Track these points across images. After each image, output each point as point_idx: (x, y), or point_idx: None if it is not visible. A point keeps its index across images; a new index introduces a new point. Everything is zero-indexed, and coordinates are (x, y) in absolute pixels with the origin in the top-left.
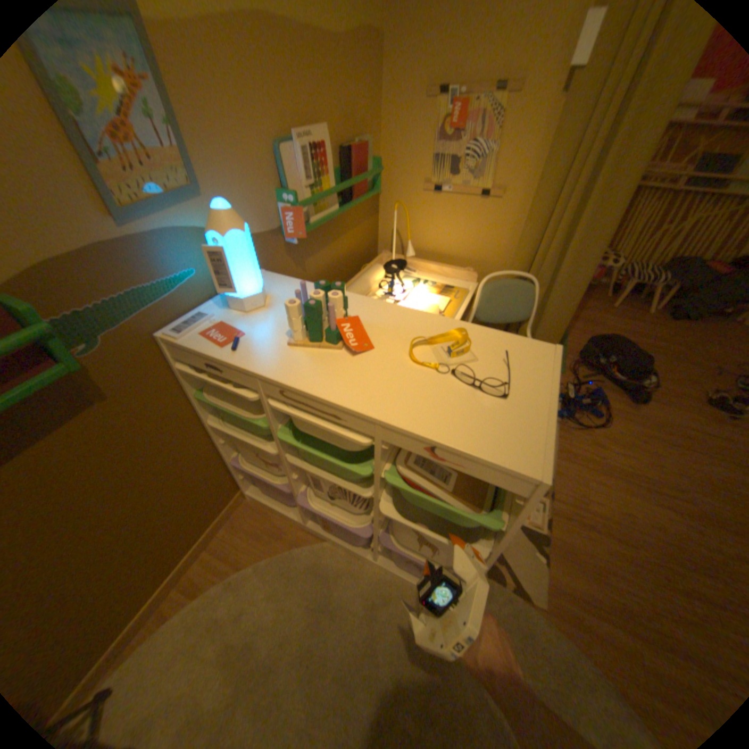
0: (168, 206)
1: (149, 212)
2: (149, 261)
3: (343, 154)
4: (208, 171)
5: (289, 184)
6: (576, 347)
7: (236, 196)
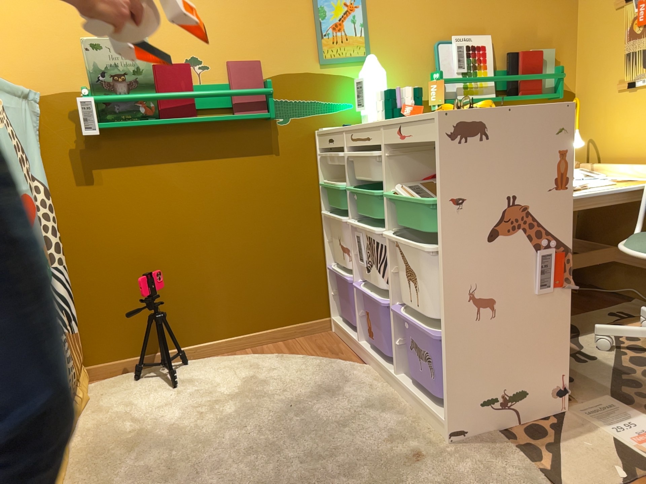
0: (348, 65)
1: (337, 65)
2: (328, 89)
3: (508, 58)
4: (379, 52)
5: (441, 69)
6: None
7: (394, 70)
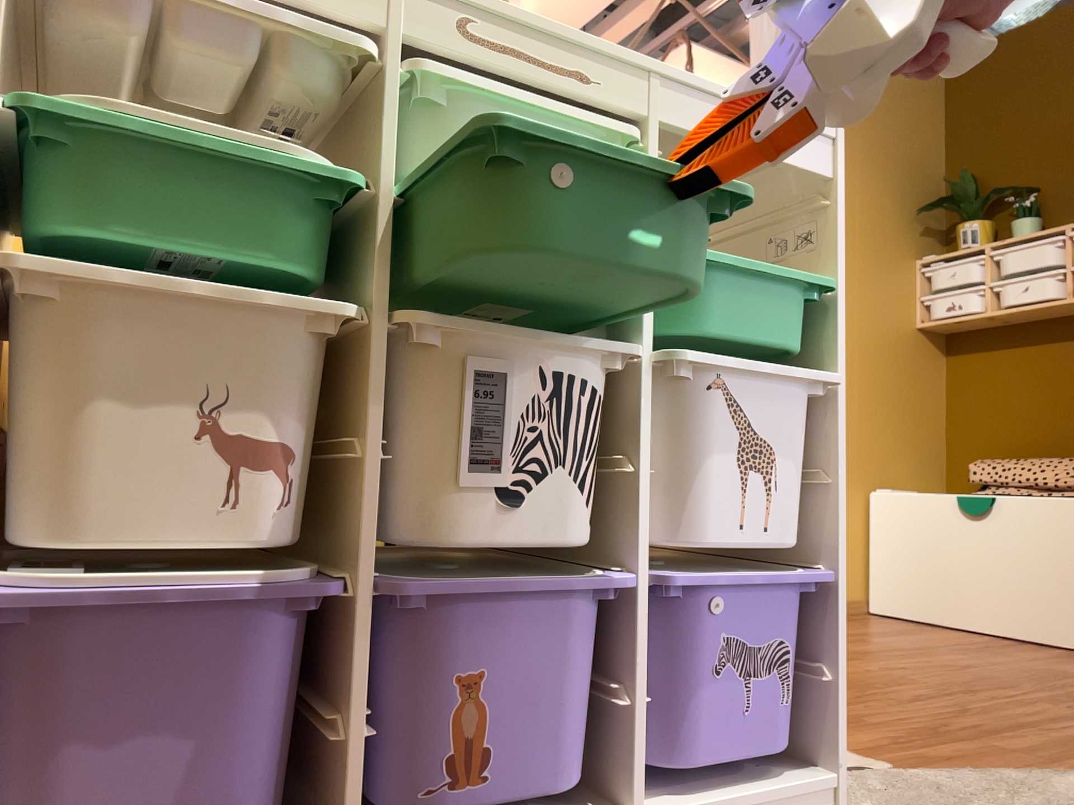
0: None
1: None
2: None
3: None
4: None
5: None
6: None
7: None
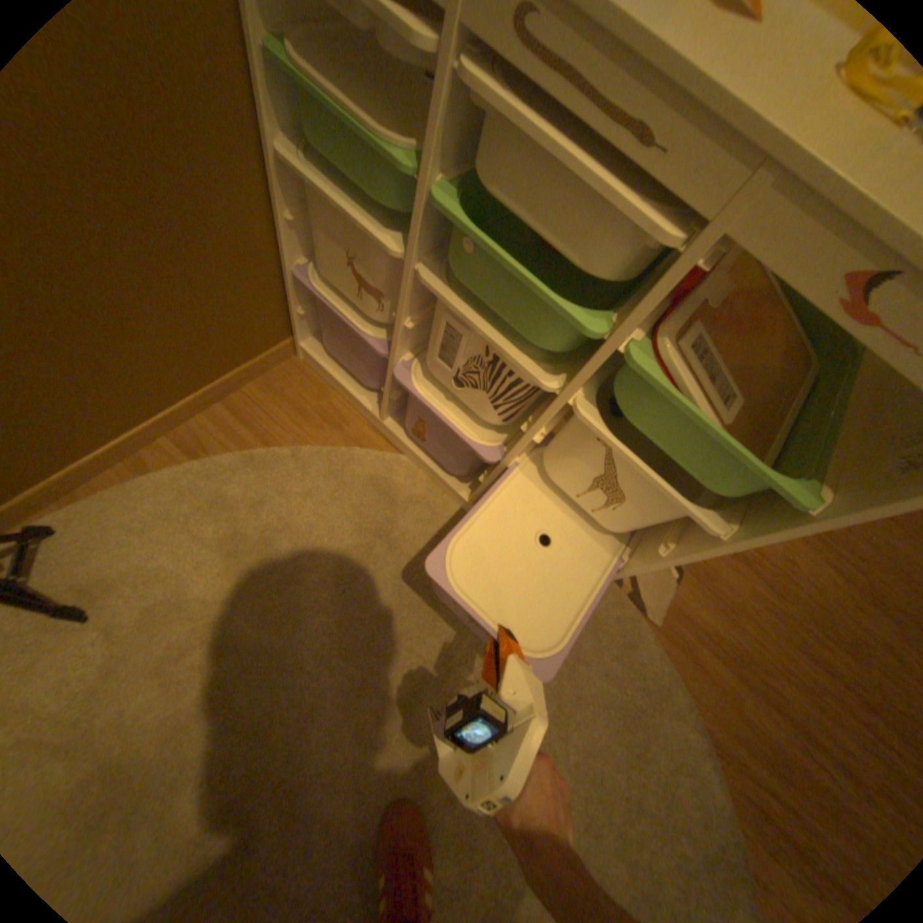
0: None
1: None
2: None
3: None
4: None
5: None
6: None
7: None
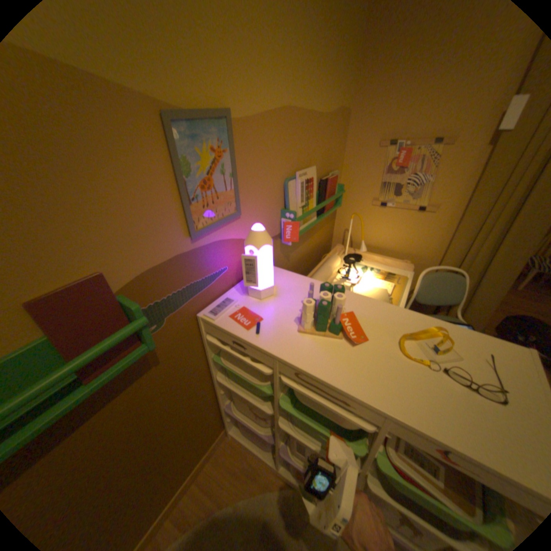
0: (221, 227)
1: (211, 232)
2: (204, 264)
3: (322, 183)
4: (247, 202)
5: (290, 205)
6: (492, 323)
7: (259, 216)
